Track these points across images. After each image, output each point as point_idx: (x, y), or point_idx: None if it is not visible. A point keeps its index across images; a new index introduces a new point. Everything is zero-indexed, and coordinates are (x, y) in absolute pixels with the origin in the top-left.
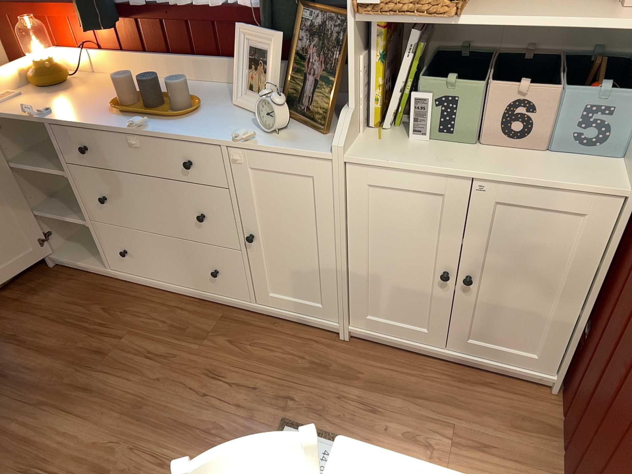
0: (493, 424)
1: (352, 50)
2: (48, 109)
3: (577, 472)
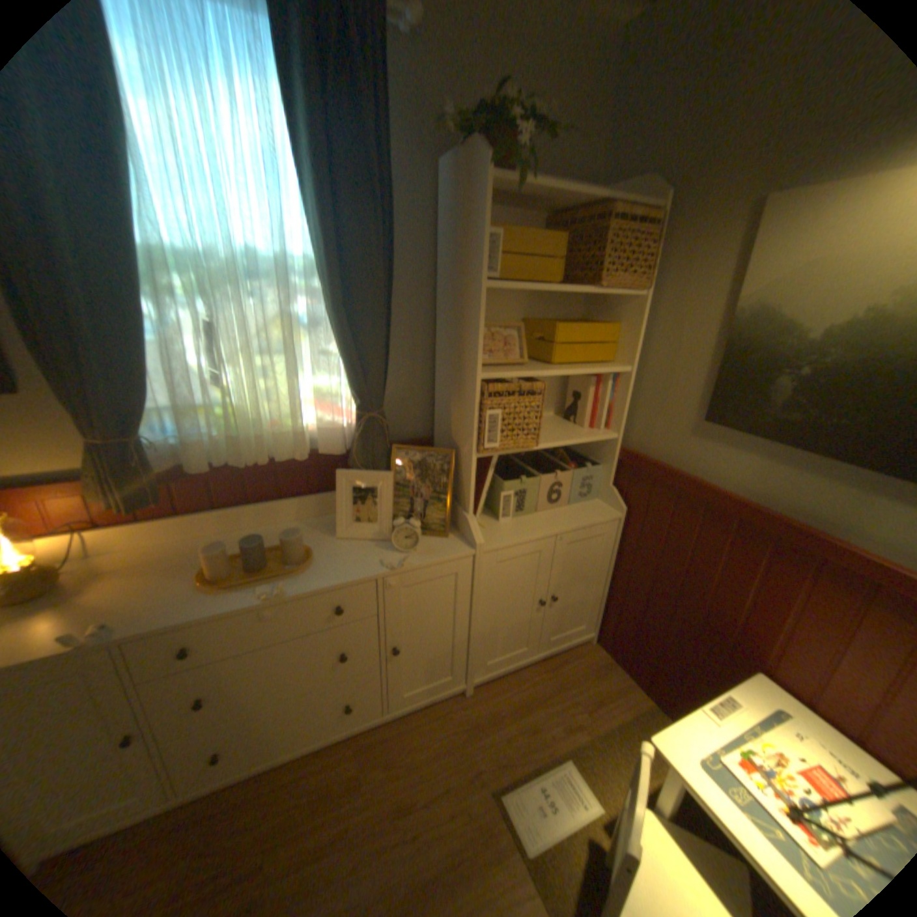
0: (590, 687)
1: (469, 477)
2: (101, 626)
3: (651, 682)
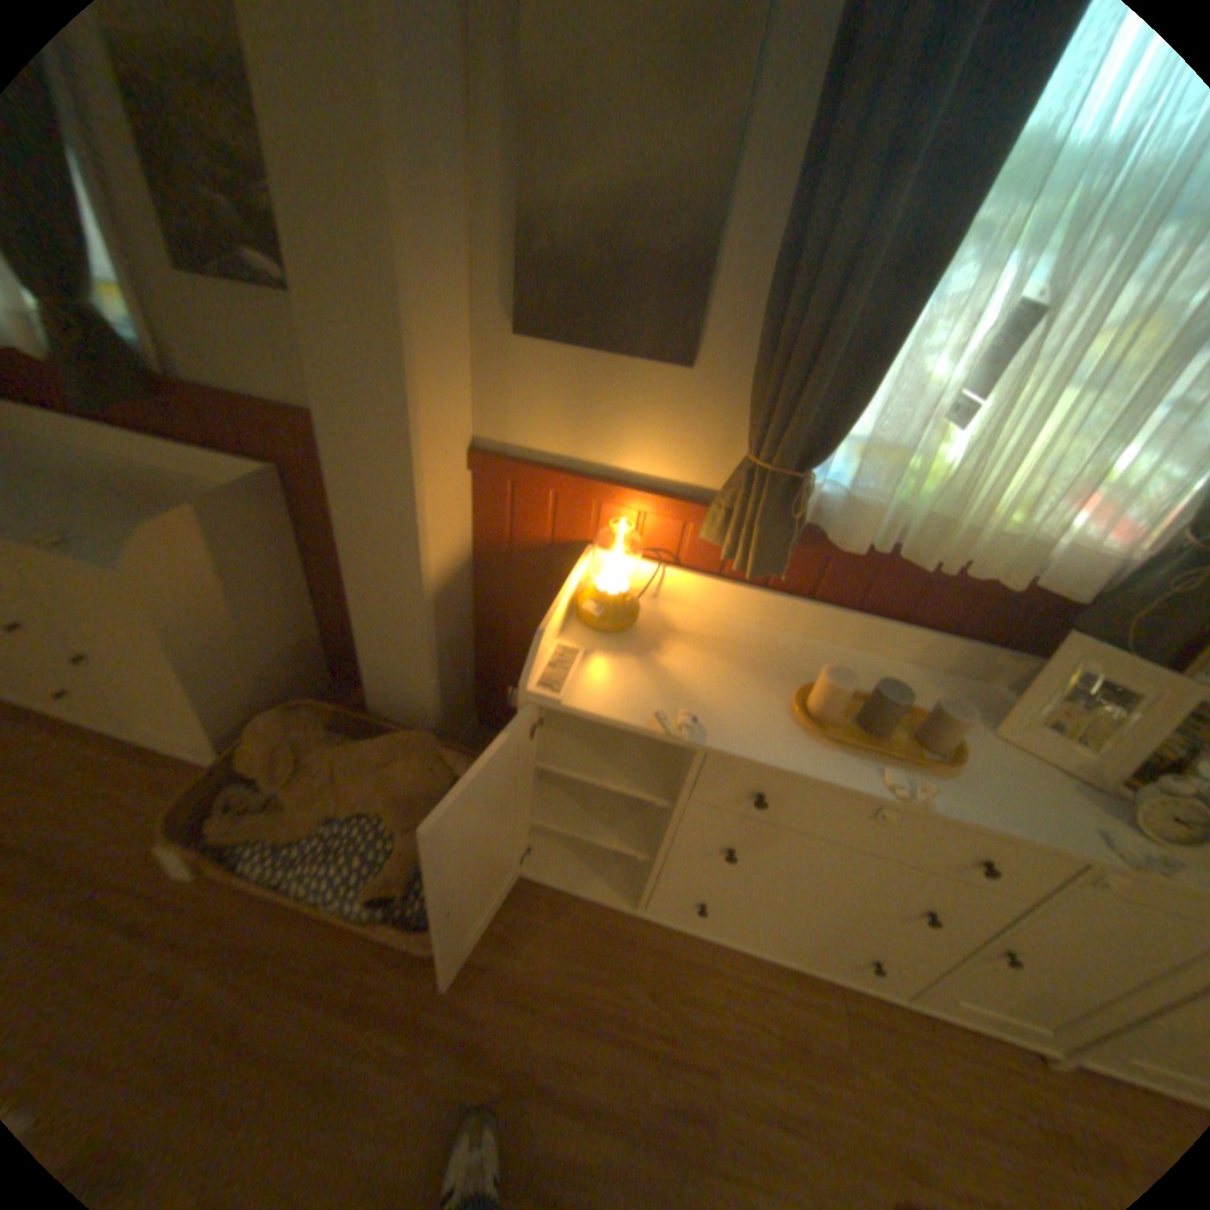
0: None
1: None
2: (694, 720)
3: None
